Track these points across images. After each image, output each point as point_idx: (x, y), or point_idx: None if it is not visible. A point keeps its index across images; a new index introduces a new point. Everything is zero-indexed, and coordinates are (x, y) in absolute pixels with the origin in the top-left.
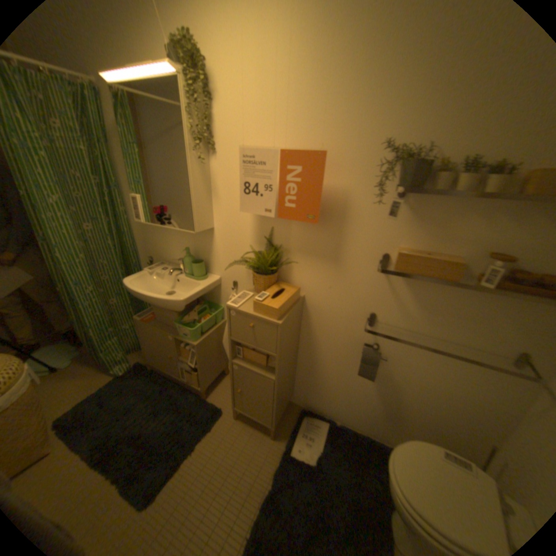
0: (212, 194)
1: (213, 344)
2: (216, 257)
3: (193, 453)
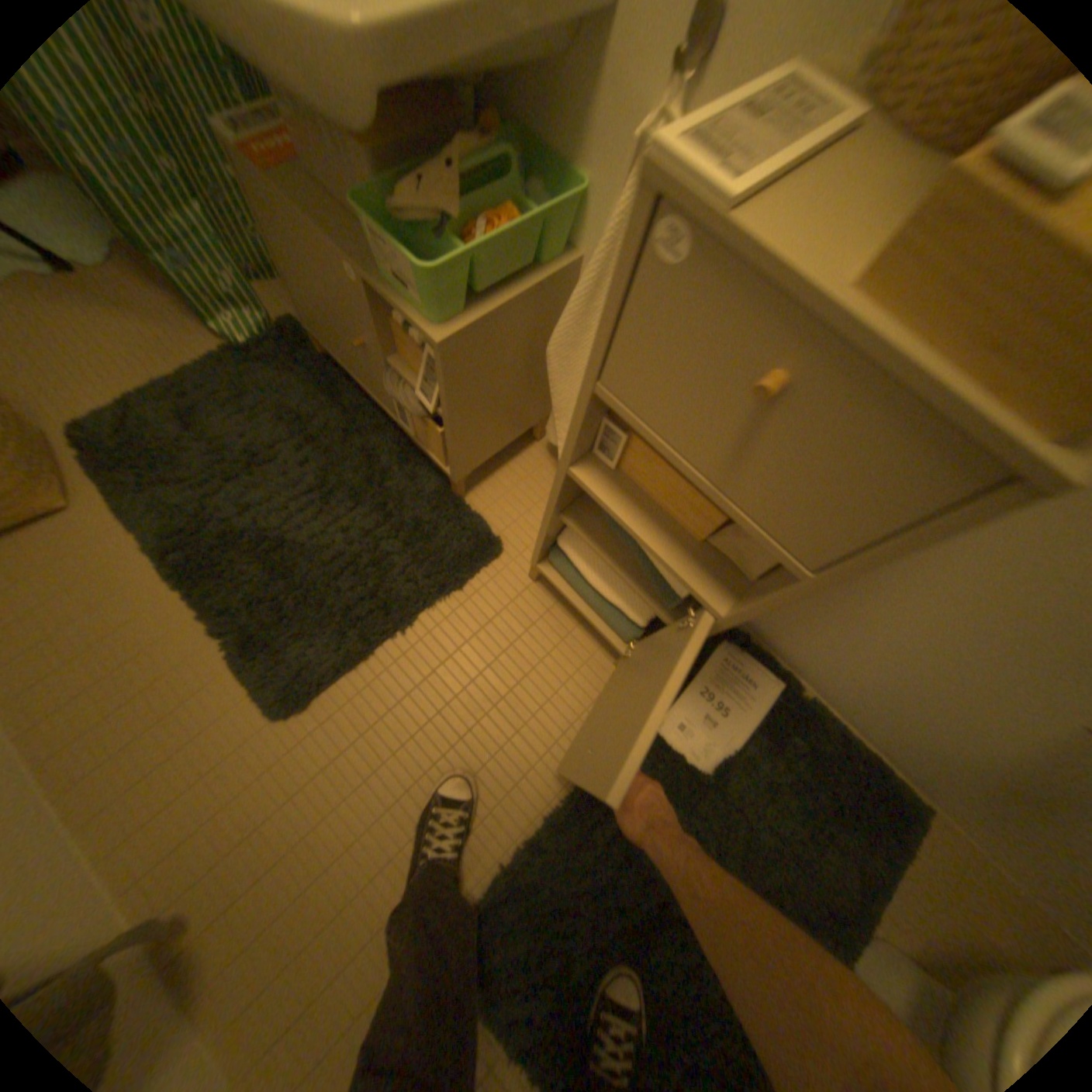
0: None
1: (513, 348)
2: None
3: (413, 630)
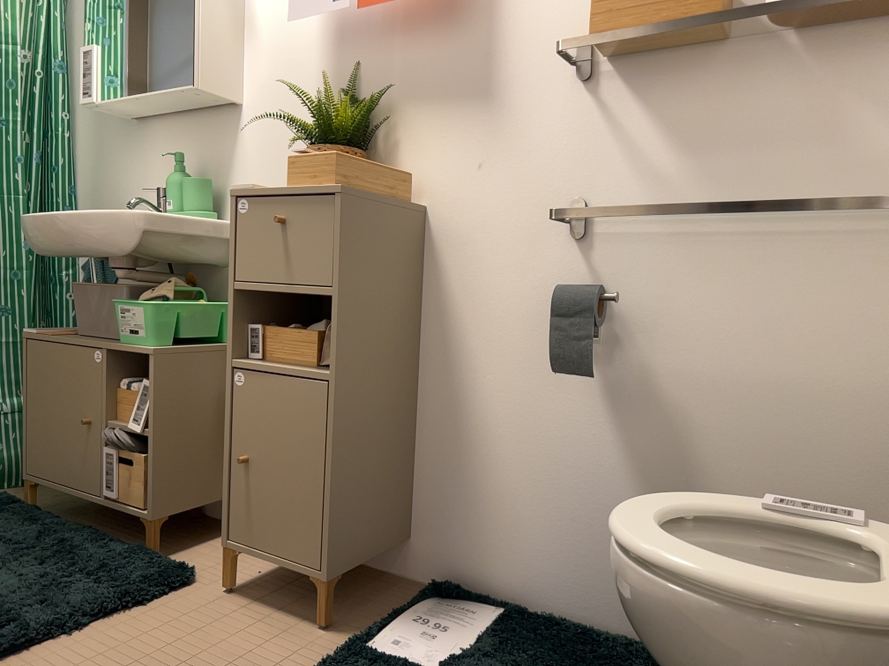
0: (247, 31)
1: (204, 386)
2: (241, 173)
3: (78, 631)
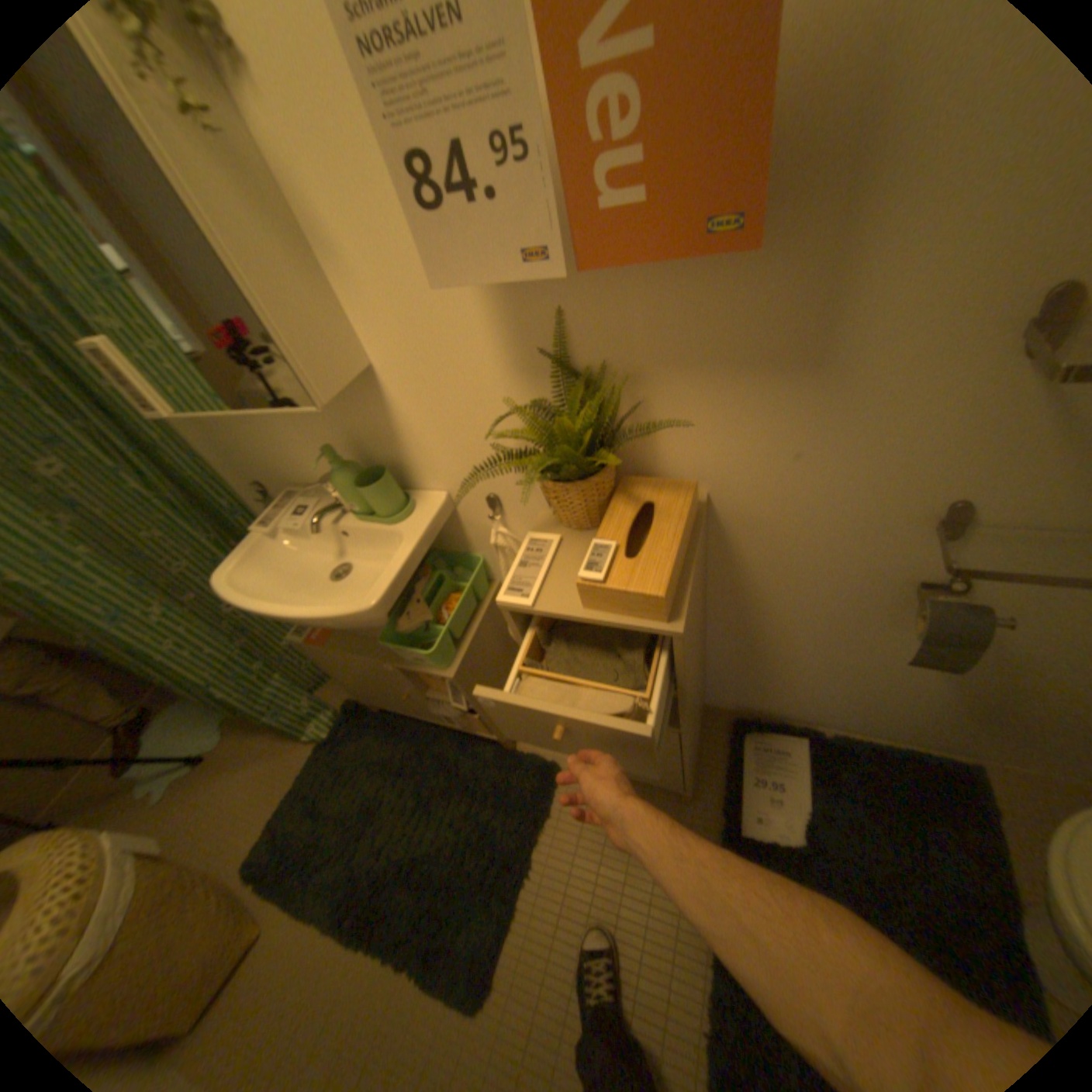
0: (316, 248)
1: (491, 648)
2: (415, 444)
3: (532, 873)
